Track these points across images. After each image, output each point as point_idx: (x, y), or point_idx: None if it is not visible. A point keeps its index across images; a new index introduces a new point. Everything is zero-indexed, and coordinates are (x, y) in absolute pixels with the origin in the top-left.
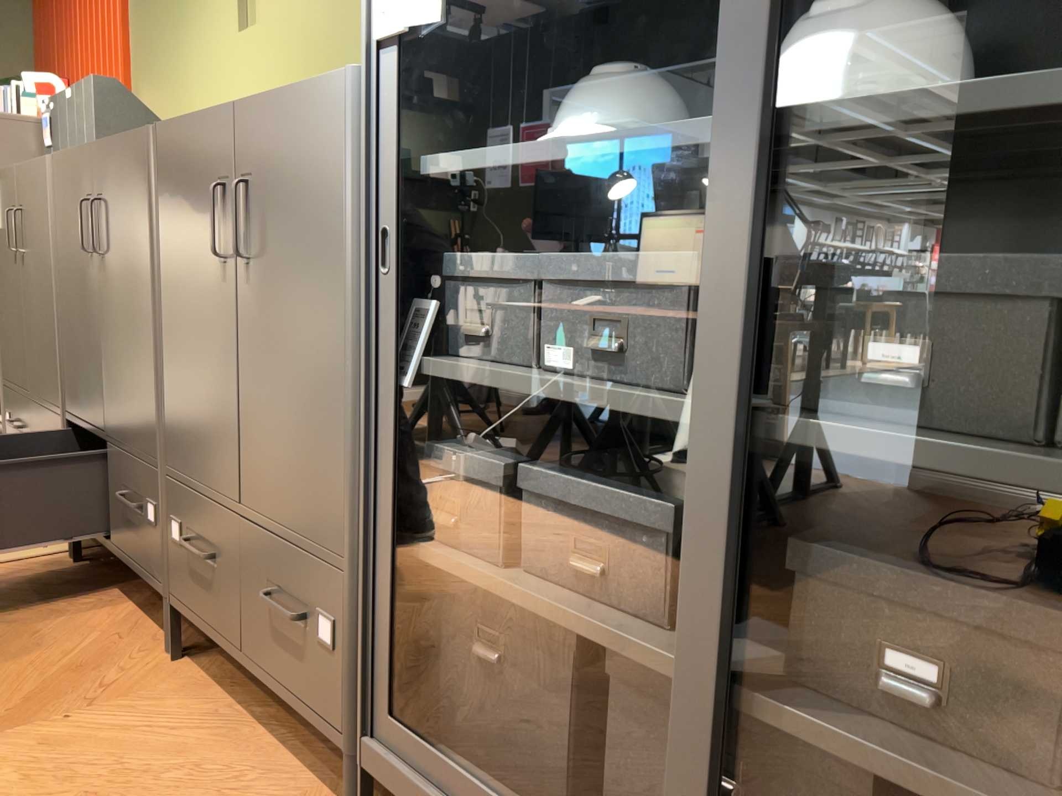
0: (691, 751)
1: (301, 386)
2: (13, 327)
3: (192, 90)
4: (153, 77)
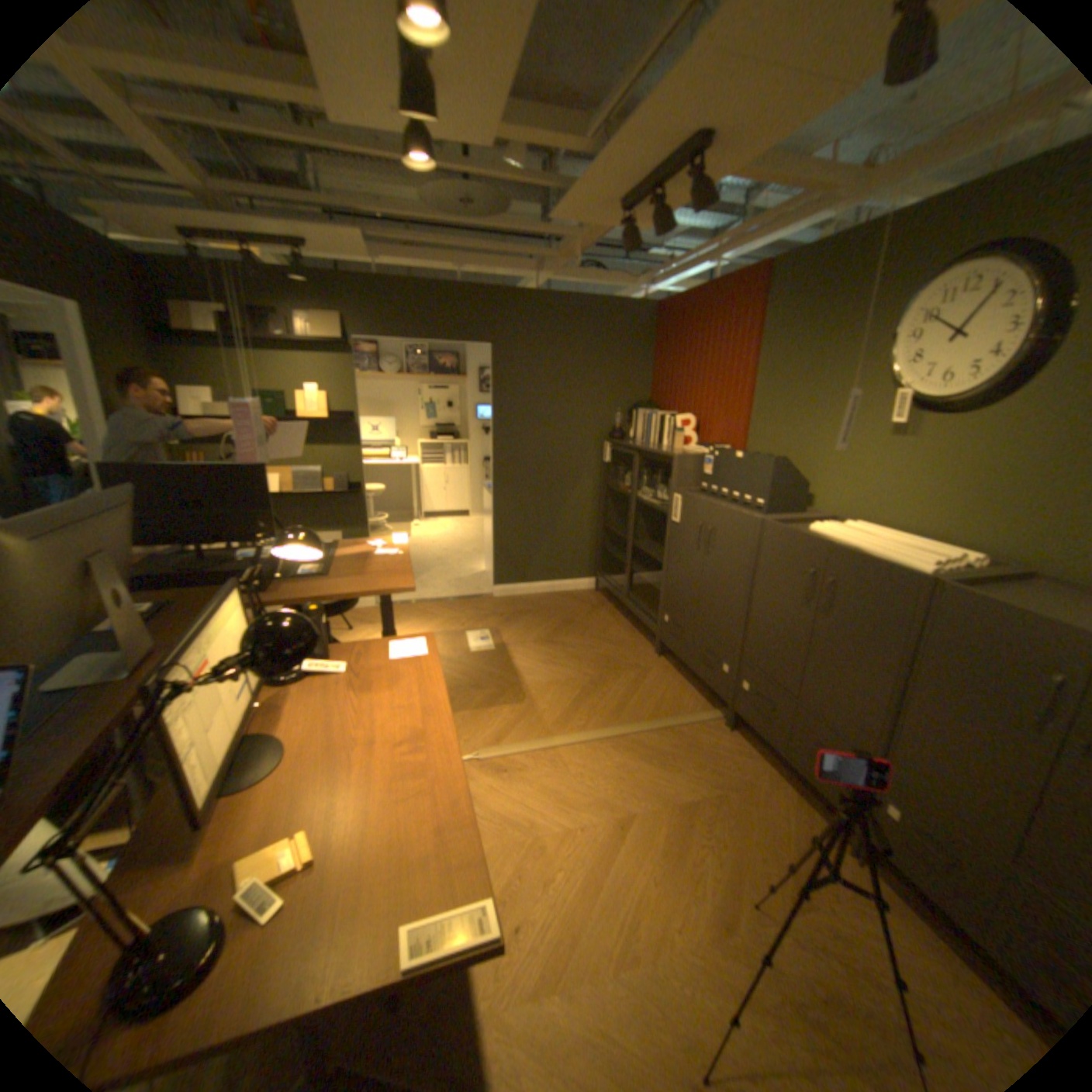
0: None
1: None
2: (685, 579)
3: (822, 452)
4: (775, 429)
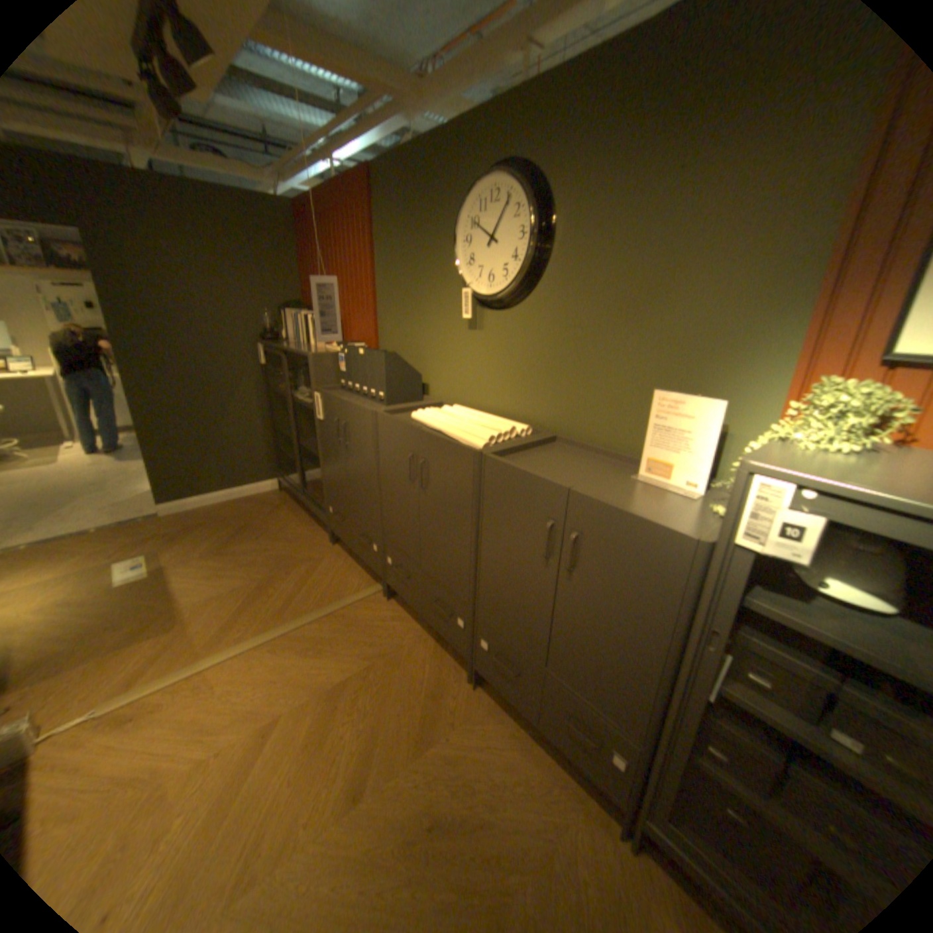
0: None
1: (615, 655)
2: (336, 471)
3: (428, 346)
4: (395, 326)
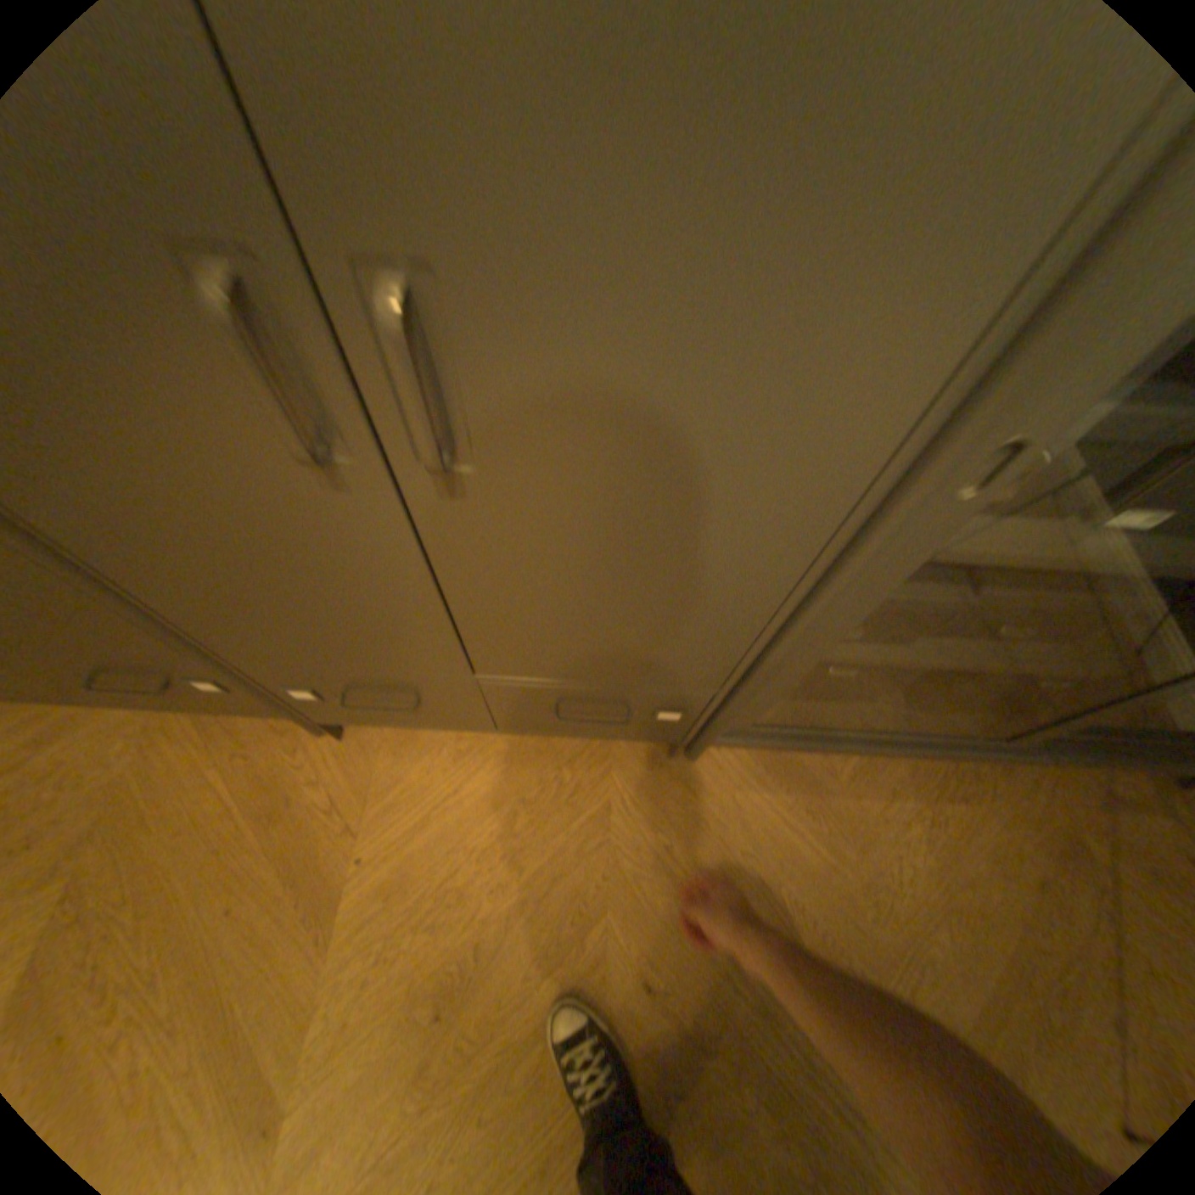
0: (1076, 698)
1: (652, 604)
2: None
3: None
4: None
